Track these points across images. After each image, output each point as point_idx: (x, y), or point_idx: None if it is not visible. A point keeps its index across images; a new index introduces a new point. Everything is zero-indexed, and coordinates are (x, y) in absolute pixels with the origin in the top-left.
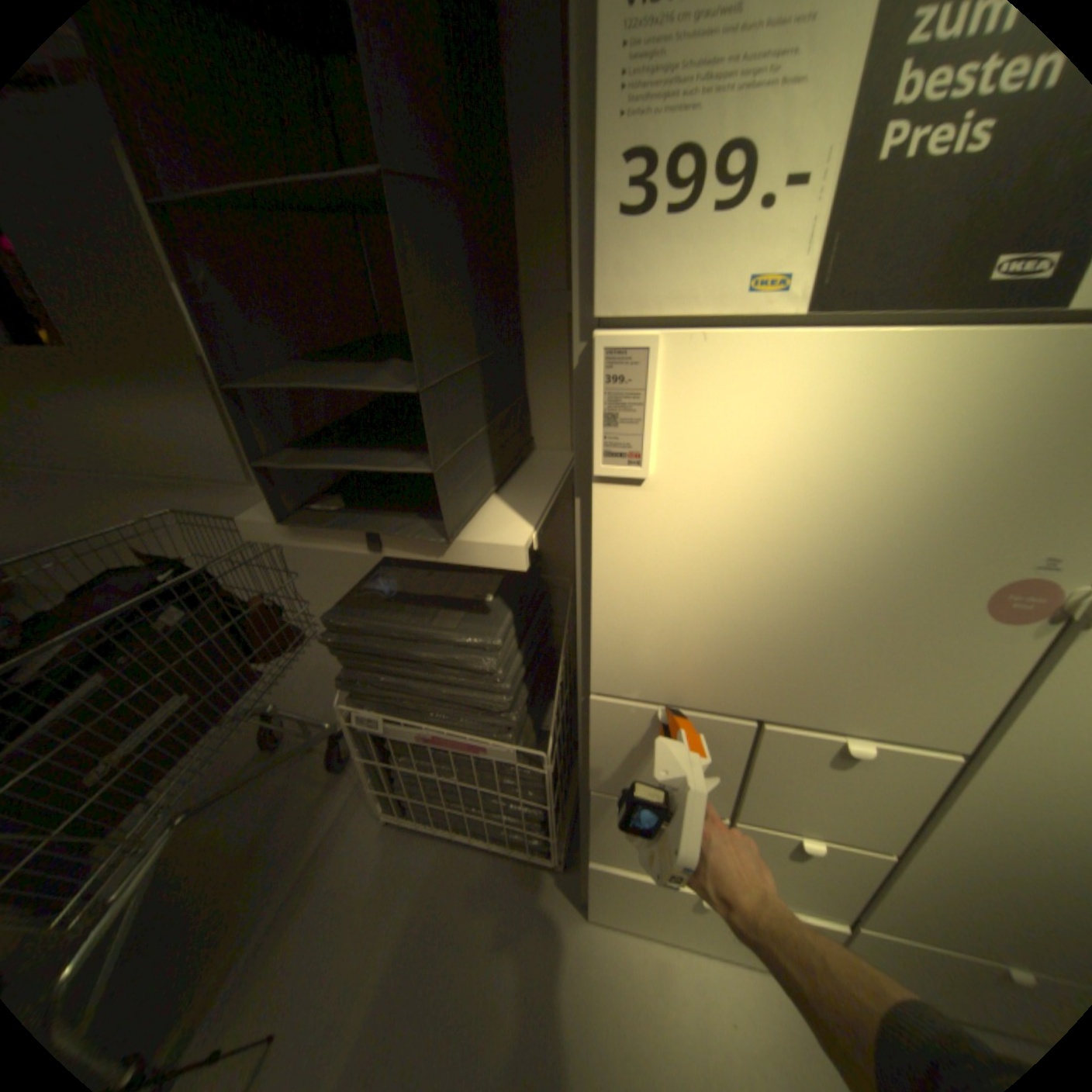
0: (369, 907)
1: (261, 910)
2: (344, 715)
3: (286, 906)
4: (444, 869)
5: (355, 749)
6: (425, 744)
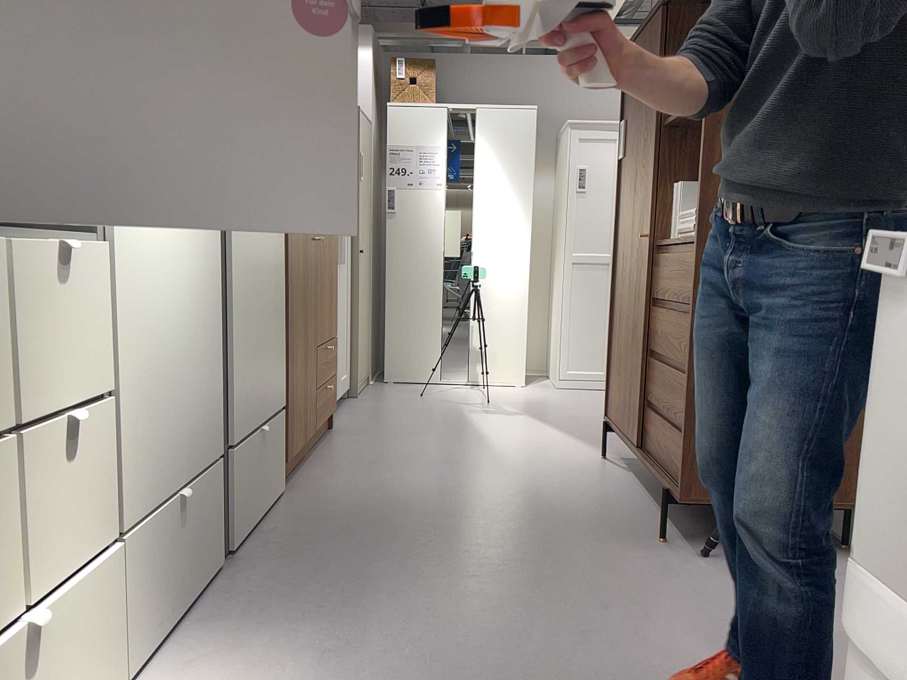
0: None
1: None
2: None
3: None
4: None
5: None
6: None
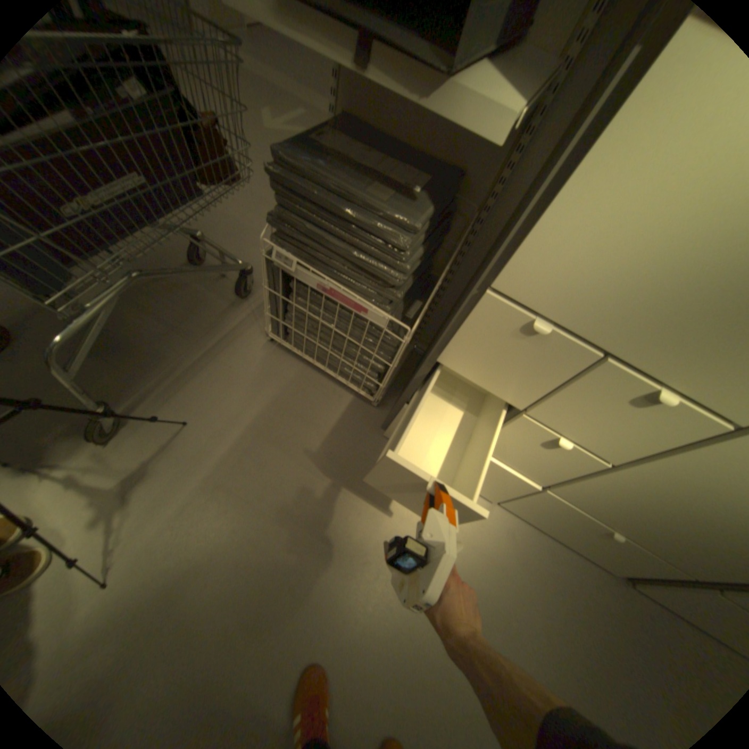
0: (253, 381)
1: (184, 359)
2: (267, 247)
3: (200, 362)
4: (303, 379)
5: (267, 278)
6: (323, 292)
